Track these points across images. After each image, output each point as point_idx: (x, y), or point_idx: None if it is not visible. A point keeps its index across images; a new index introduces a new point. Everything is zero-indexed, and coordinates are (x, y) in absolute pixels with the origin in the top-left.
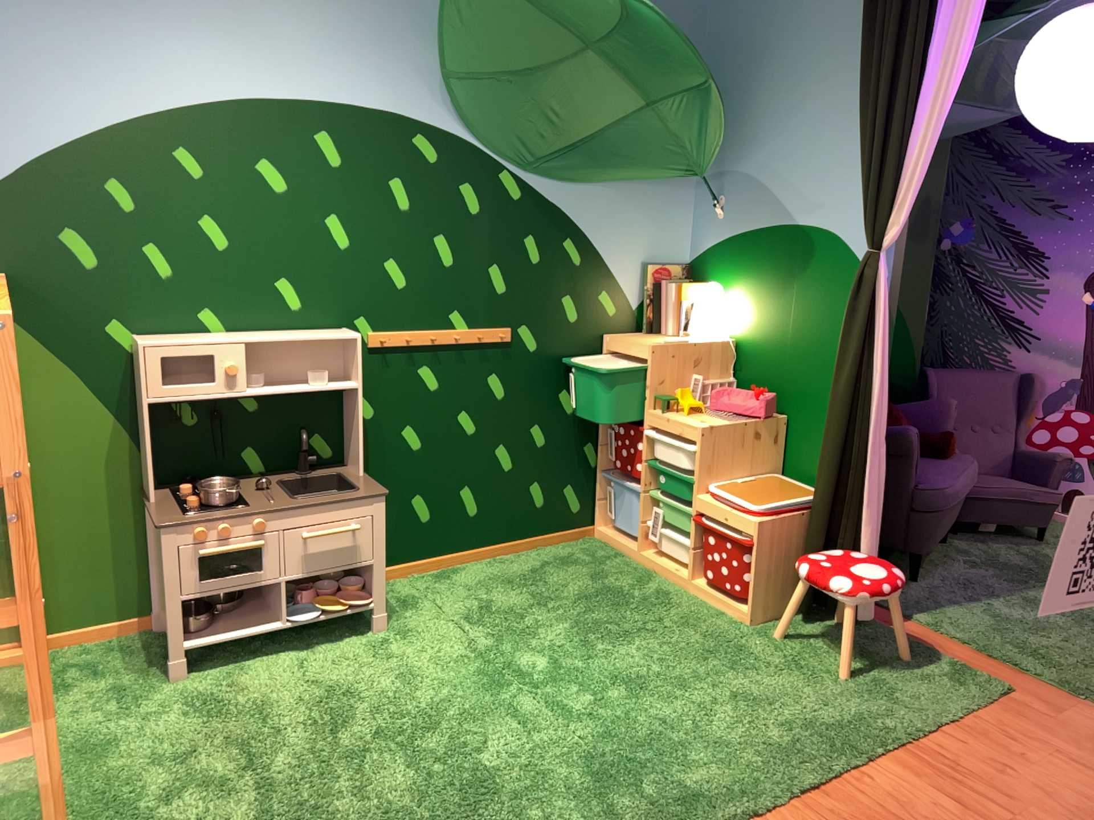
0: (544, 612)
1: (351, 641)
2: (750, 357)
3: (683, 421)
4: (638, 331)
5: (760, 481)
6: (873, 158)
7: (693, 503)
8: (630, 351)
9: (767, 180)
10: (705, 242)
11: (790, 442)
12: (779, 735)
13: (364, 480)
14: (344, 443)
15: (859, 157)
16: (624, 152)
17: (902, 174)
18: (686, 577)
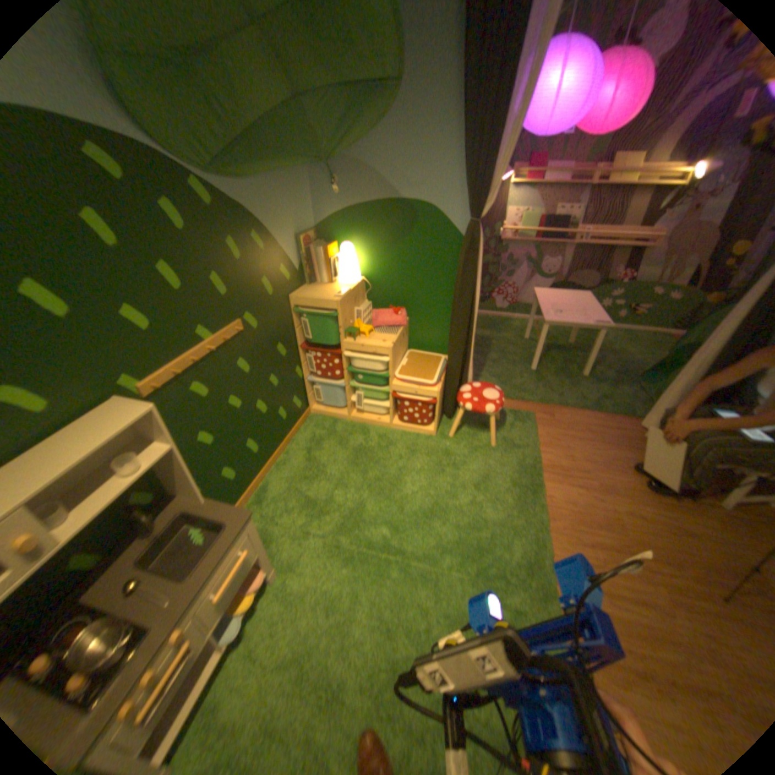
0: (348, 491)
1: (263, 611)
2: (380, 286)
3: (375, 344)
4: (303, 283)
5: (412, 359)
6: (484, 148)
7: (391, 388)
8: (321, 305)
9: (378, 160)
10: (329, 209)
11: (414, 331)
12: (517, 503)
13: (212, 510)
14: (159, 482)
15: (475, 148)
16: (277, 140)
17: (498, 160)
18: (391, 423)
